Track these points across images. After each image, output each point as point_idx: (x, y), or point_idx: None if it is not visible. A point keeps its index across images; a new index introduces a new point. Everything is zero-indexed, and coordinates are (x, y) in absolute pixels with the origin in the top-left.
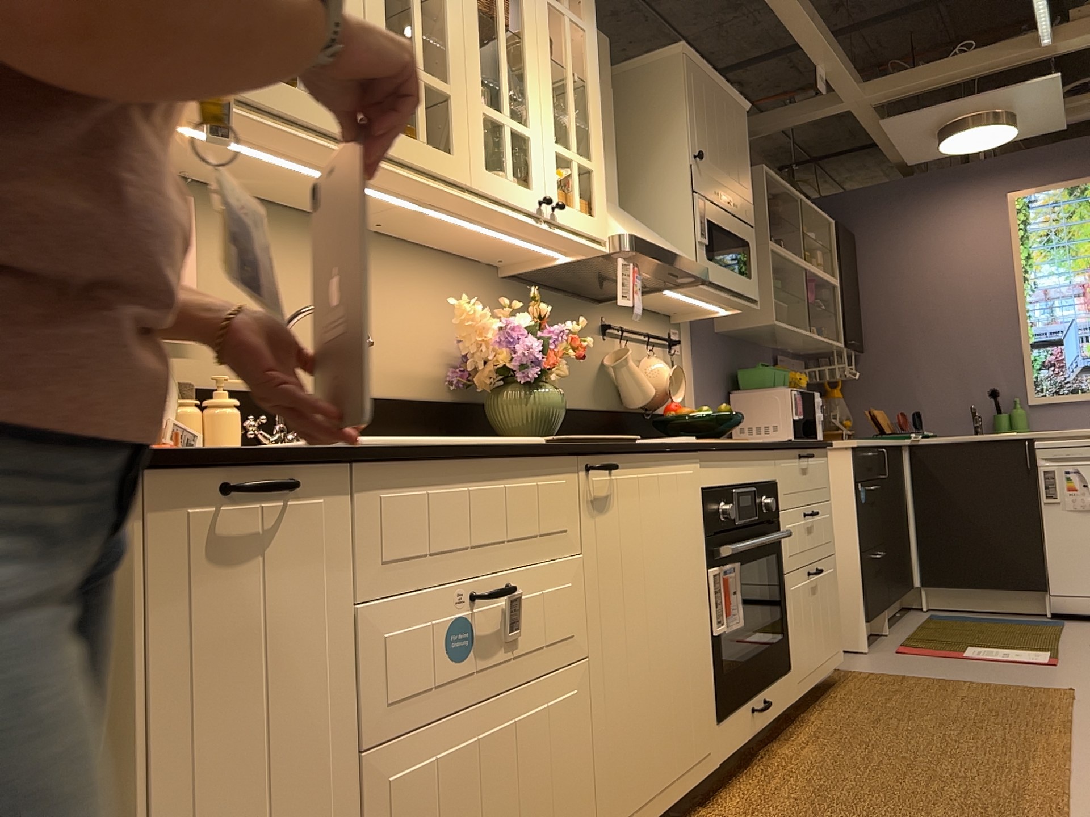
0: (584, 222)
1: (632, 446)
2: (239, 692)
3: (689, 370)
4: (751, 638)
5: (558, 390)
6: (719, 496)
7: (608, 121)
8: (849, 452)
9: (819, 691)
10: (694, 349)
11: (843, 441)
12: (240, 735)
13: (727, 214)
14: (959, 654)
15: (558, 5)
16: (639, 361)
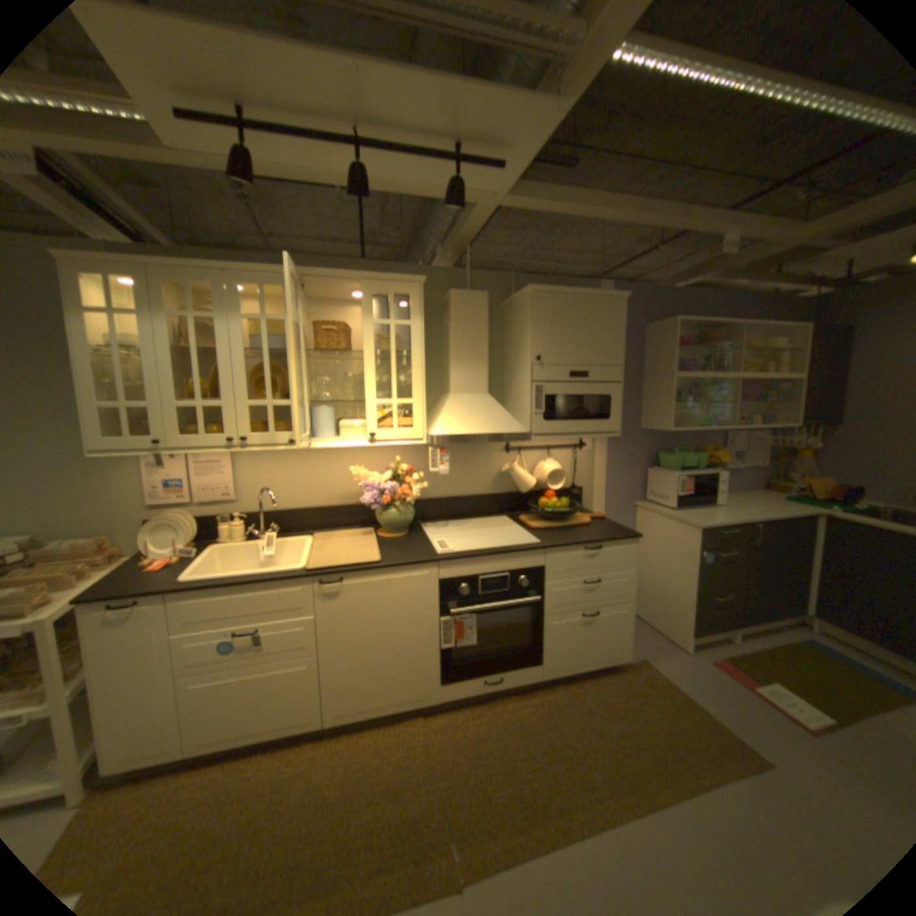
0: (401, 435)
1: (359, 569)
2: (123, 660)
3: (599, 458)
4: (516, 643)
5: (406, 508)
6: (459, 582)
7: (479, 345)
8: (700, 531)
9: (601, 674)
10: (607, 444)
11: (703, 520)
12: (124, 671)
13: (583, 382)
14: (754, 689)
15: (383, 321)
16: (538, 463)
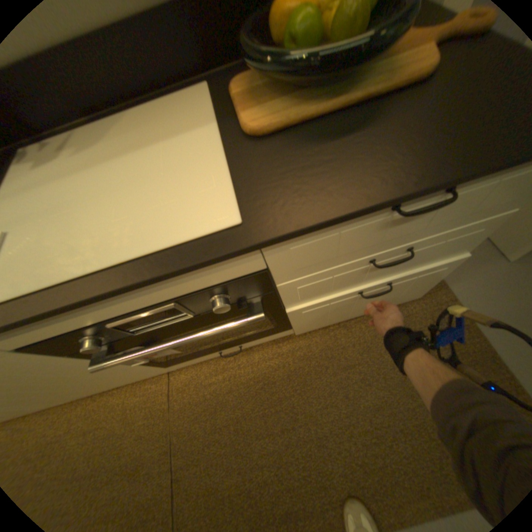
0: None
1: None
2: None
3: None
4: None
5: None
6: (63, 339)
7: None
8: None
9: None
10: None
11: None
12: None
13: None
14: None
15: None
16: None
